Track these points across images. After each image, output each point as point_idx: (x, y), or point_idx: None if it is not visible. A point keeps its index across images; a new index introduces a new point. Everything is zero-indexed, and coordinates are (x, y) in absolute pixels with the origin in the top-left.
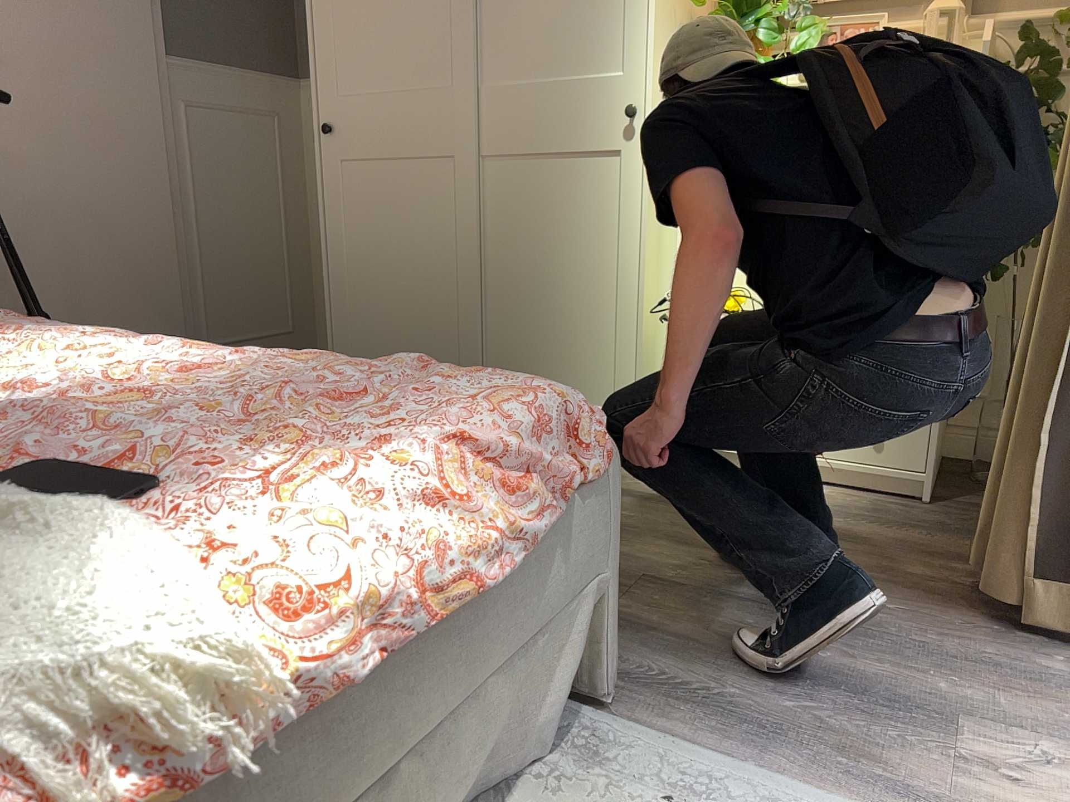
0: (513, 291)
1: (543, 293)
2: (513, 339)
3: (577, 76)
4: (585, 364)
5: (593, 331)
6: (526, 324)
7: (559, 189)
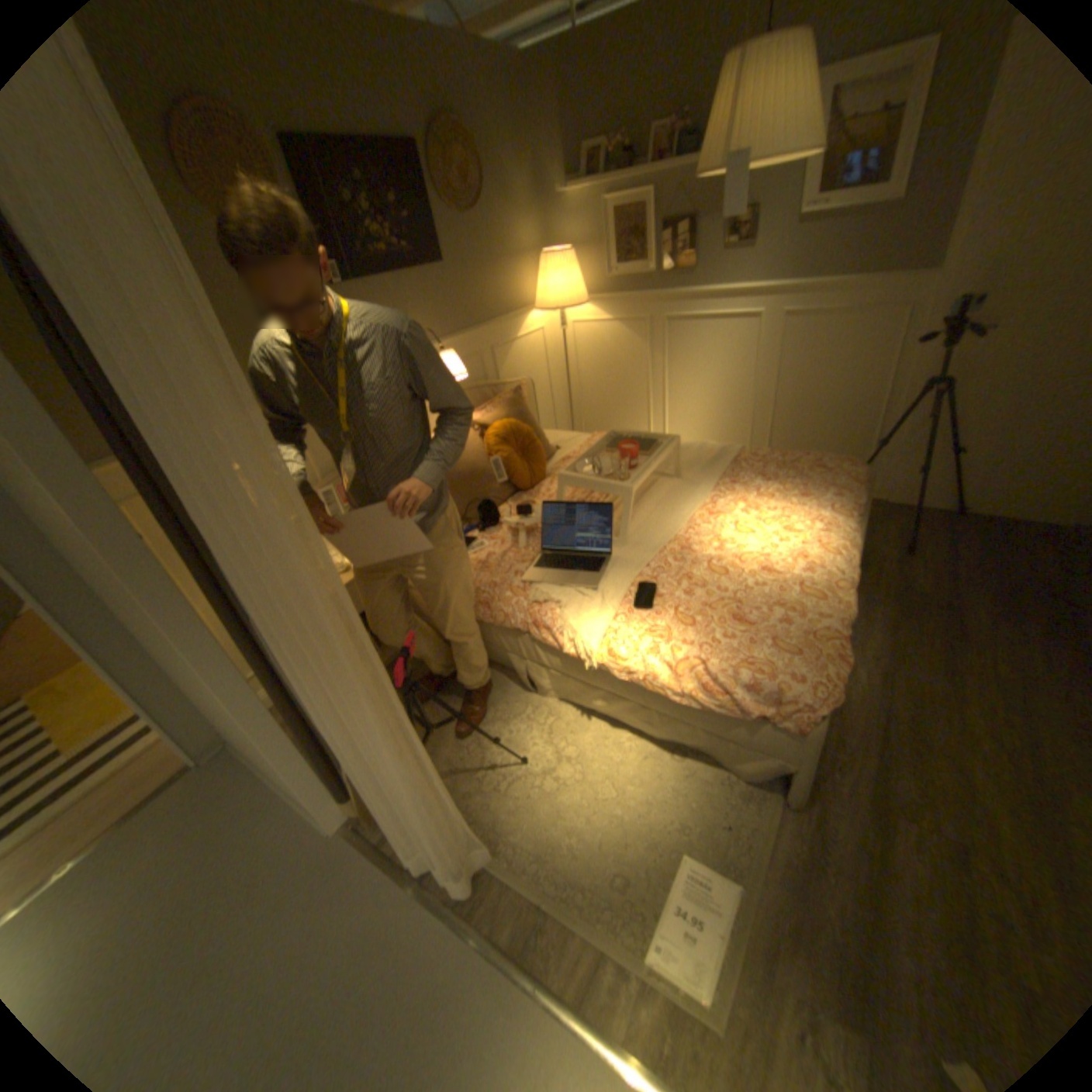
0: None
1: None
2: None
3: None
4: None
5: None
6: None
7: None
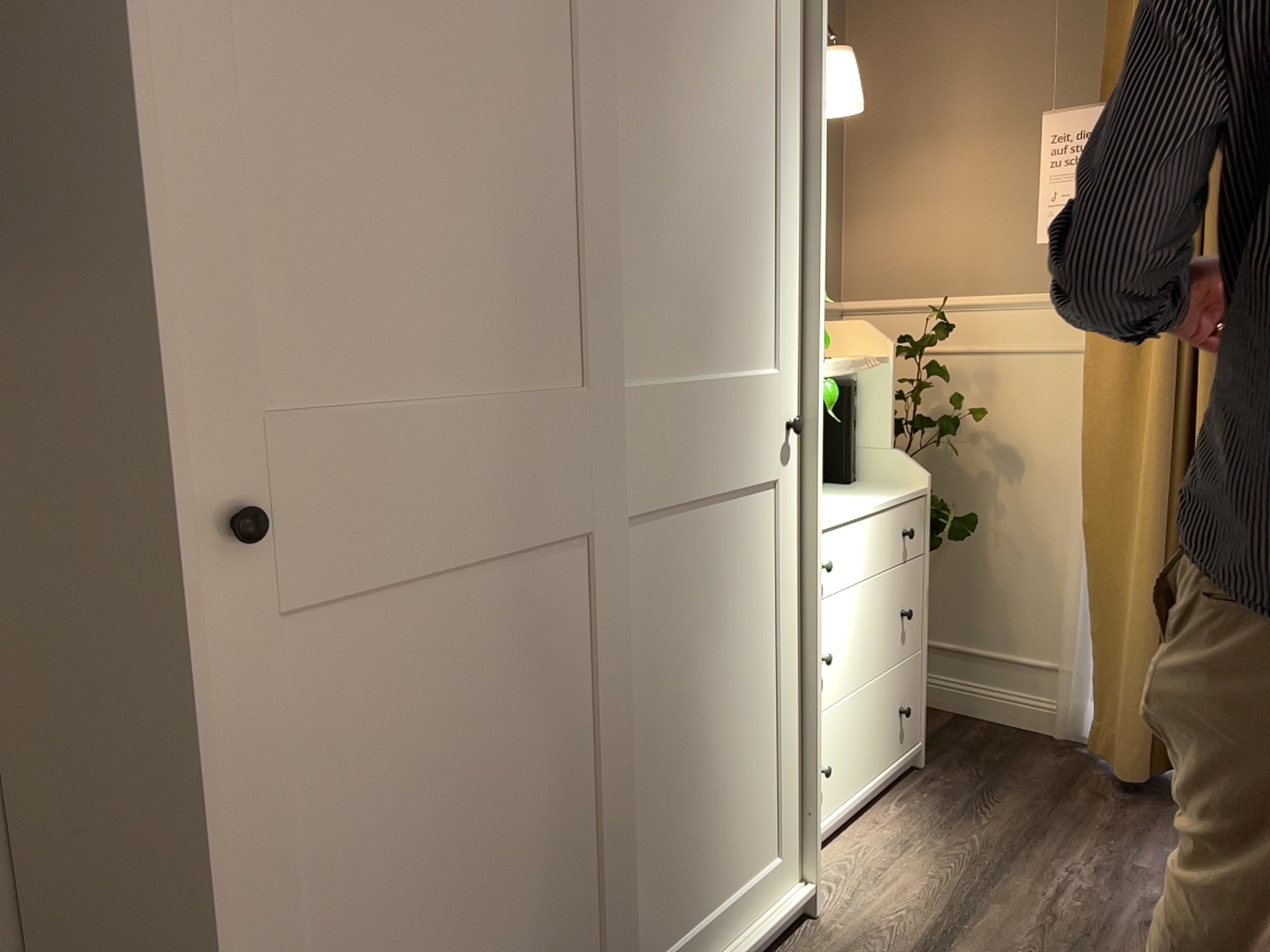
0: (662, 758)
1: (701, 736)
2: (664, 848)
3: (736, 369)
4: (748, 817)
5: (756, 759)
6: (681, 807)
7: (718, 552)
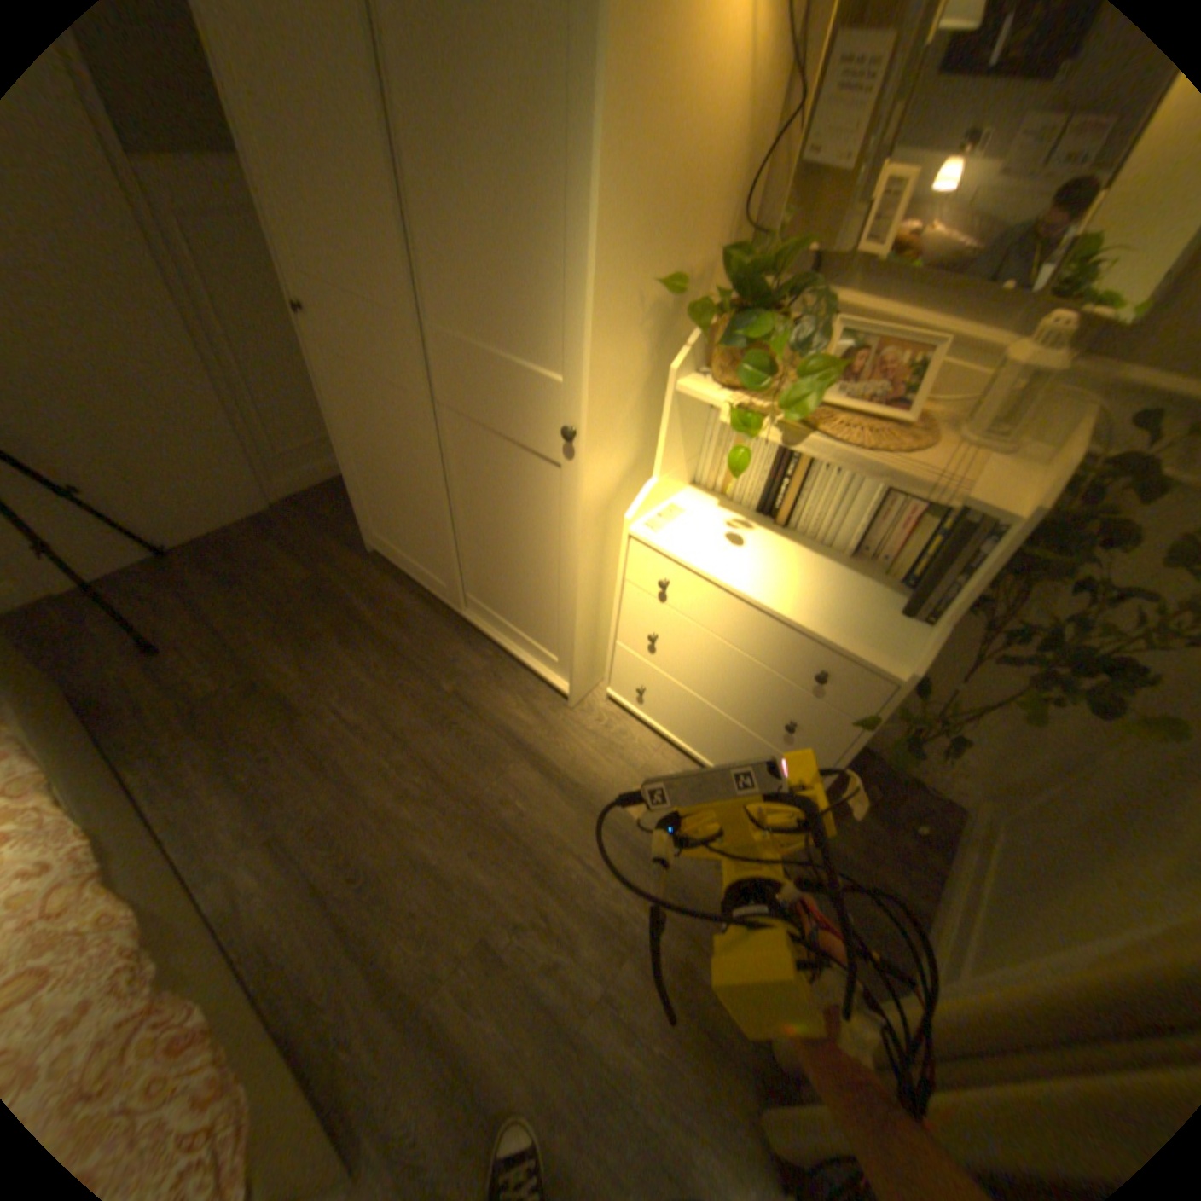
0: (478, 534)
1: (501, 549)
2: (482, 570)
3: (516, 357)
4: (535, 617)
5: (541, 600)
6: (491, 565)
7: (508, 469)
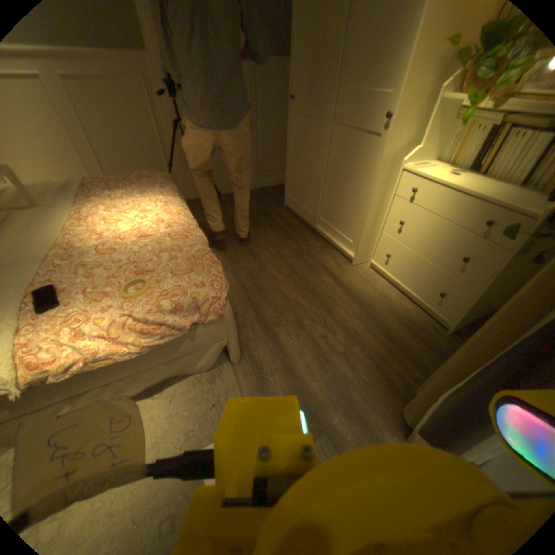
0: (334, 184)
1: (342, 188)
2: (331, 202)
3: (375, 88)
4: (349, 221)
5: (354, 210)
6: (335, 198)
7: (356, 145)
